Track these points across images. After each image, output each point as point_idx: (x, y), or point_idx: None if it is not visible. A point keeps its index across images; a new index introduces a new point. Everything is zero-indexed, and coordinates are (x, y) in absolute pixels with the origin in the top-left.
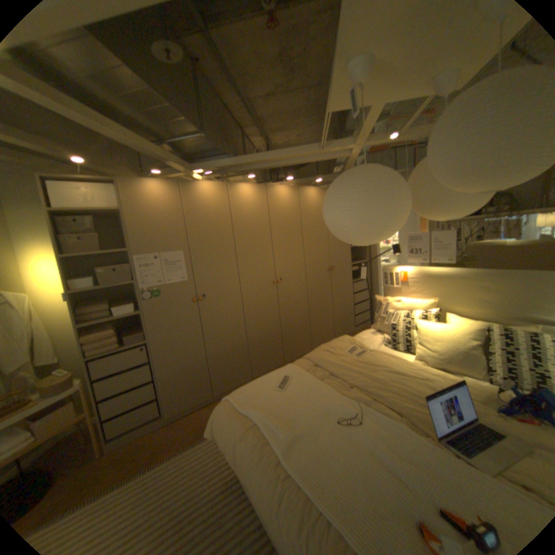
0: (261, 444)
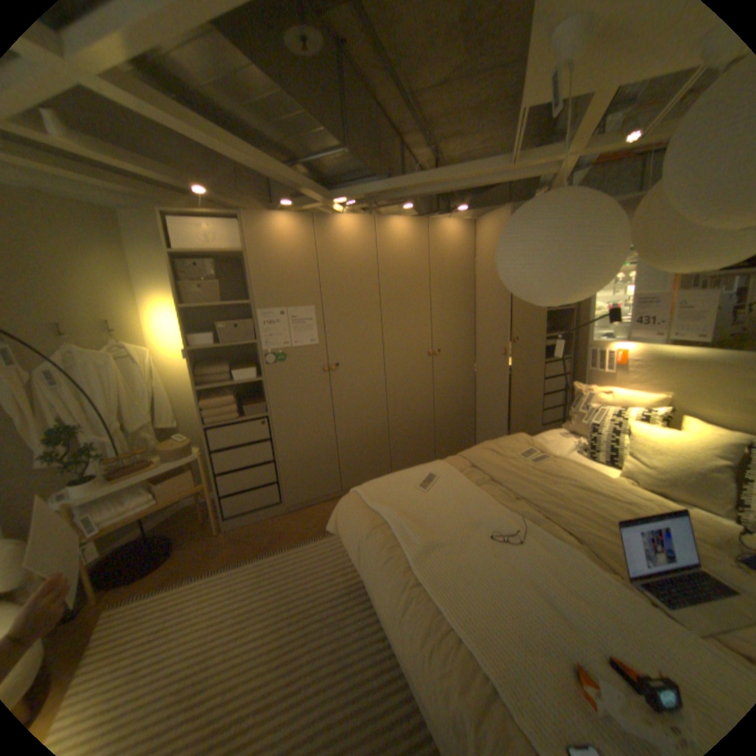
0: (391, 545)
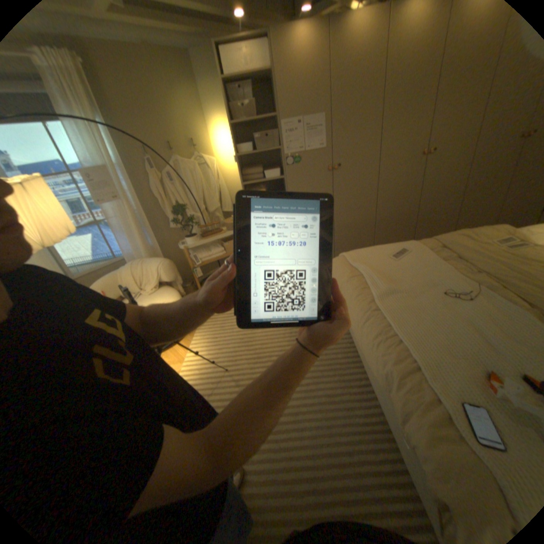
0: (363, 287)
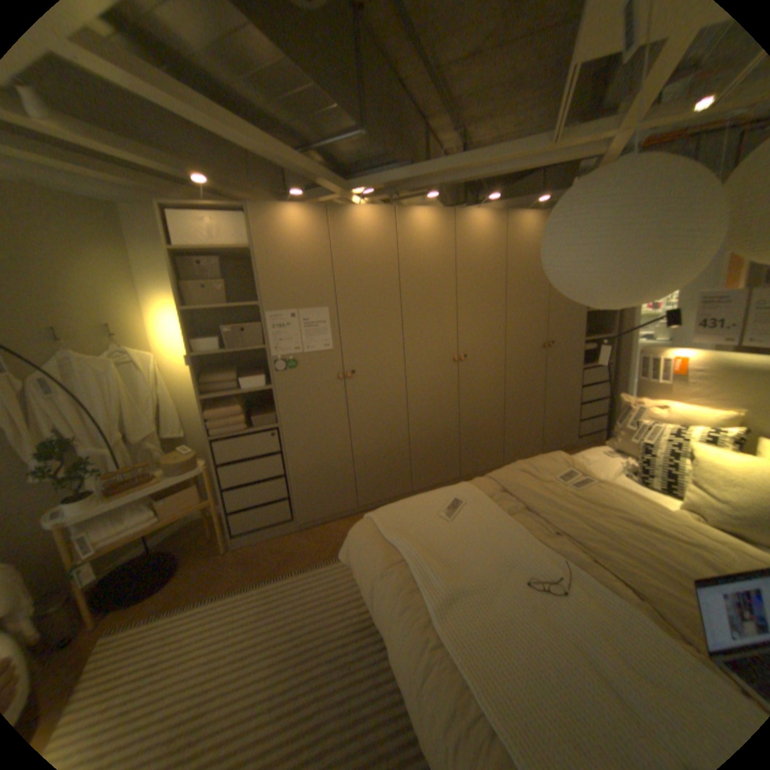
0: (409, 589)
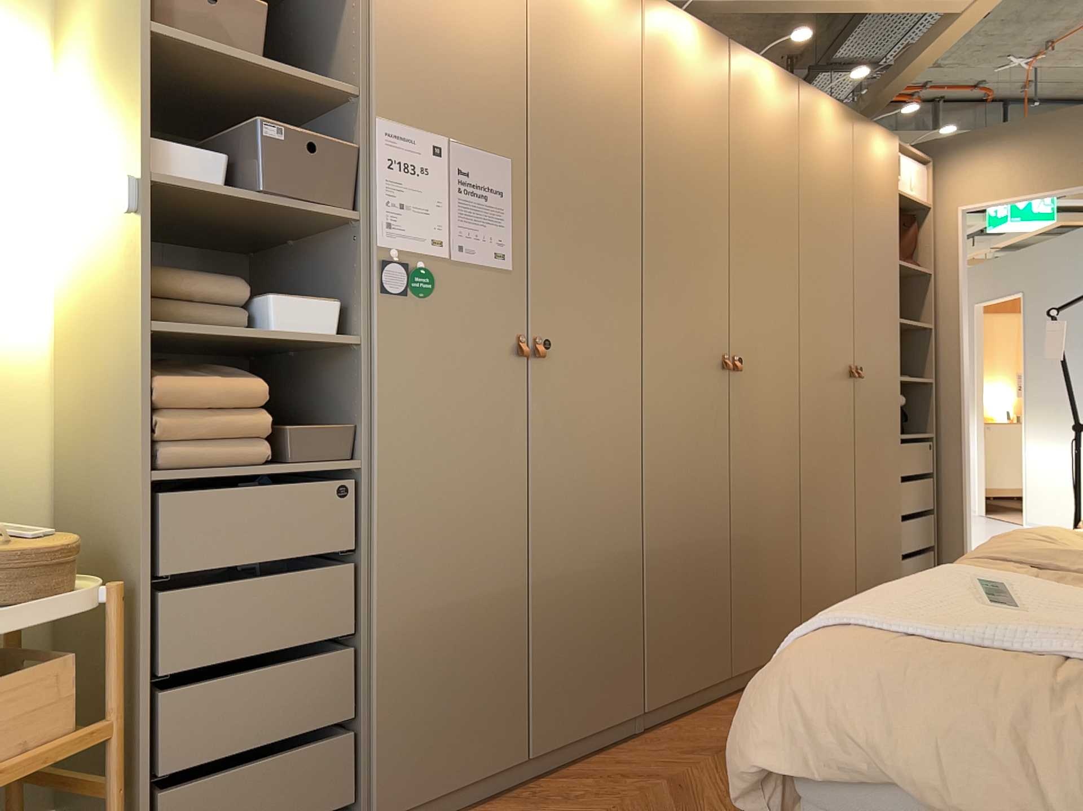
0: None
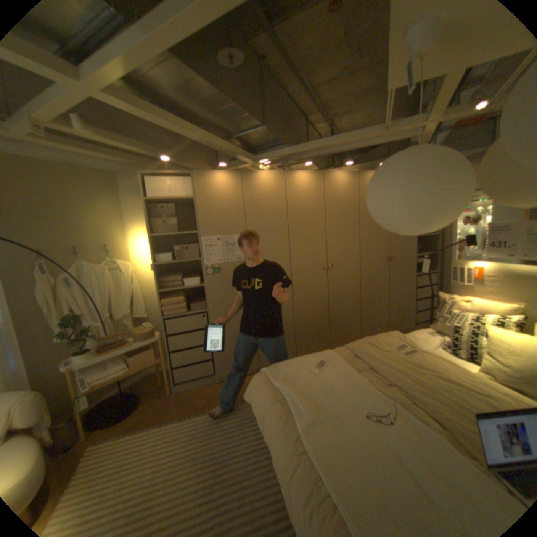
0: (287, 417)
